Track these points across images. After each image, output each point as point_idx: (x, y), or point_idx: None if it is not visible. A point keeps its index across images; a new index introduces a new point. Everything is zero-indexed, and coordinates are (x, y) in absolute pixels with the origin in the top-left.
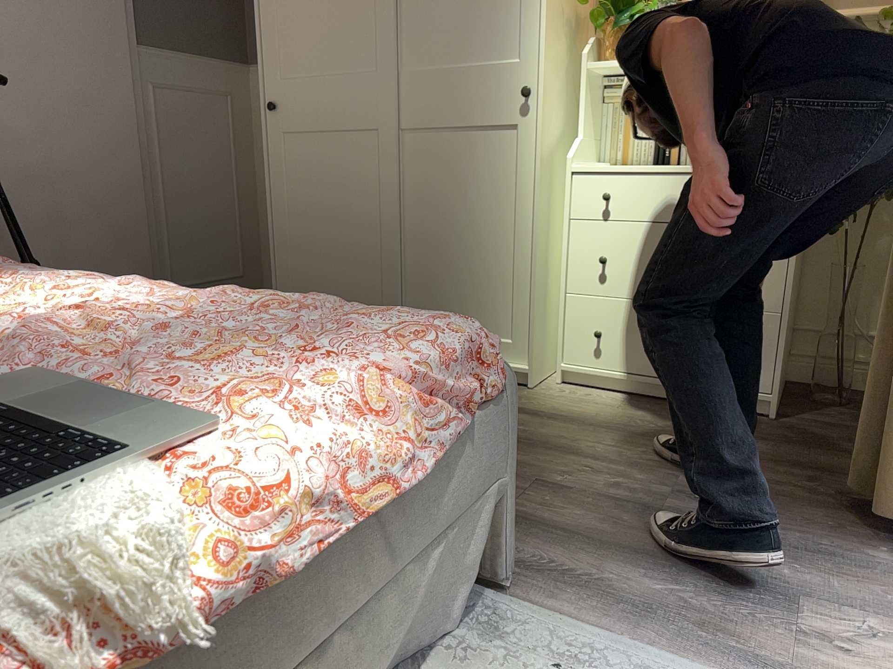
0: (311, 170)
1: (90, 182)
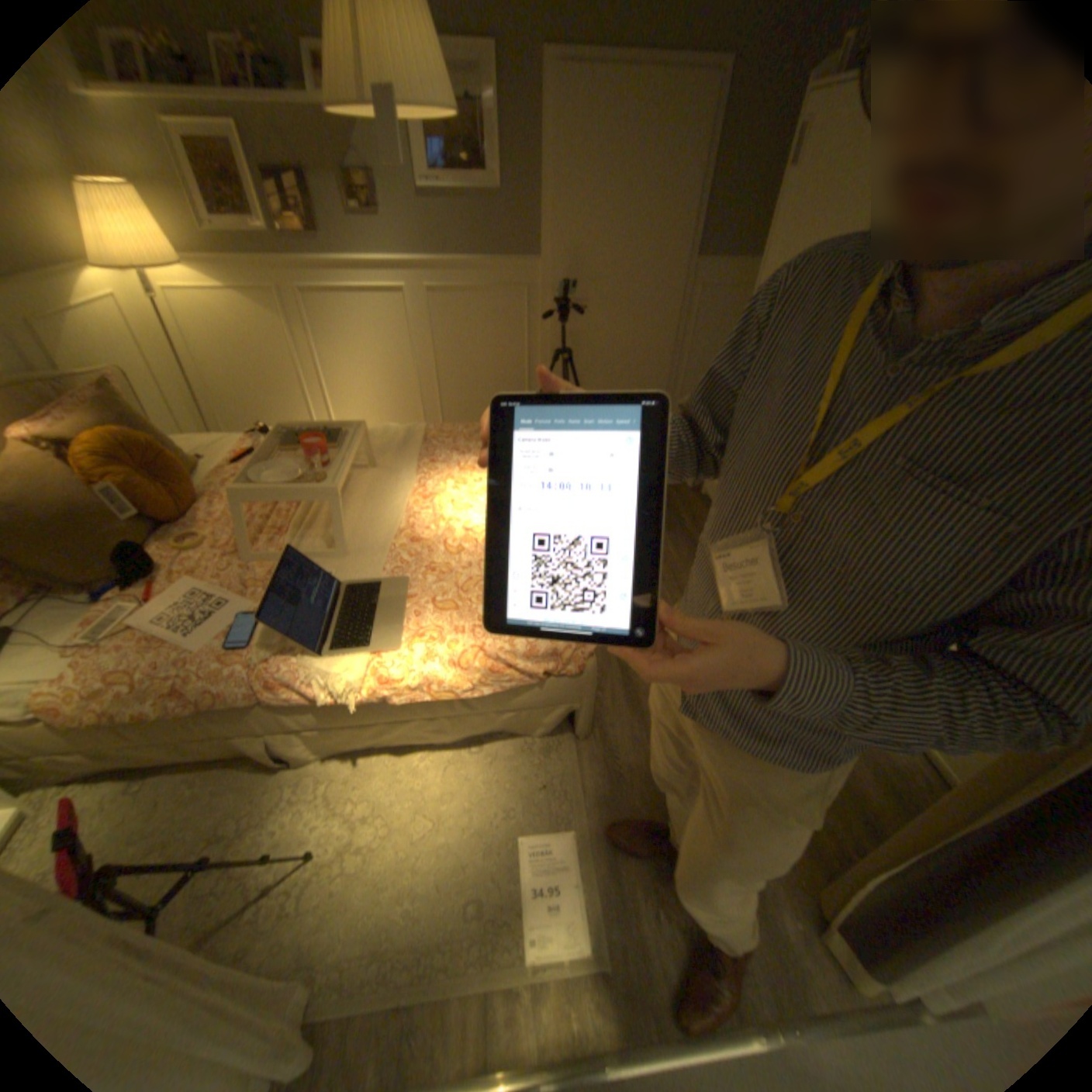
0: None
1: (634, 357)
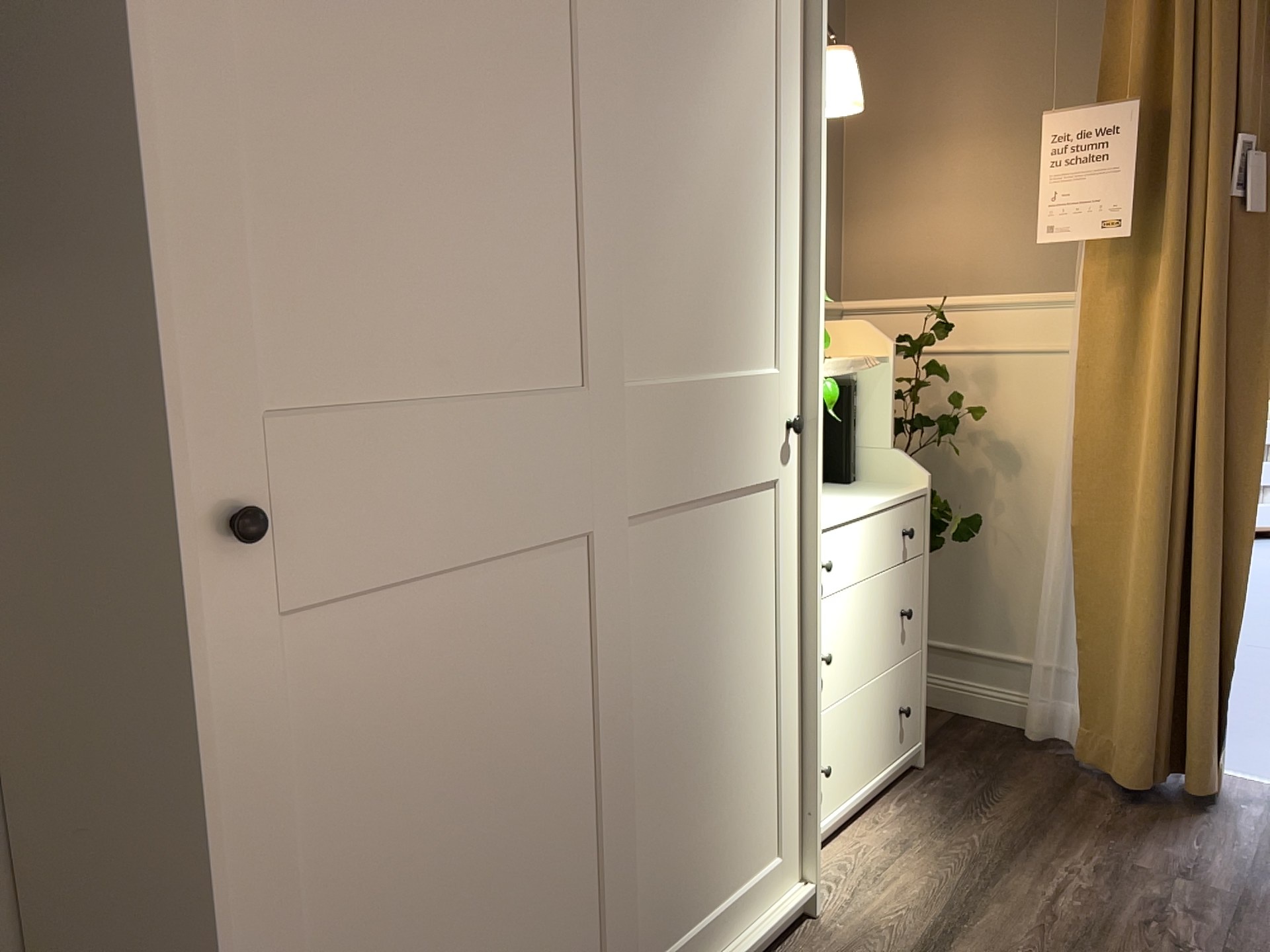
0: (412, 698)
1: None
